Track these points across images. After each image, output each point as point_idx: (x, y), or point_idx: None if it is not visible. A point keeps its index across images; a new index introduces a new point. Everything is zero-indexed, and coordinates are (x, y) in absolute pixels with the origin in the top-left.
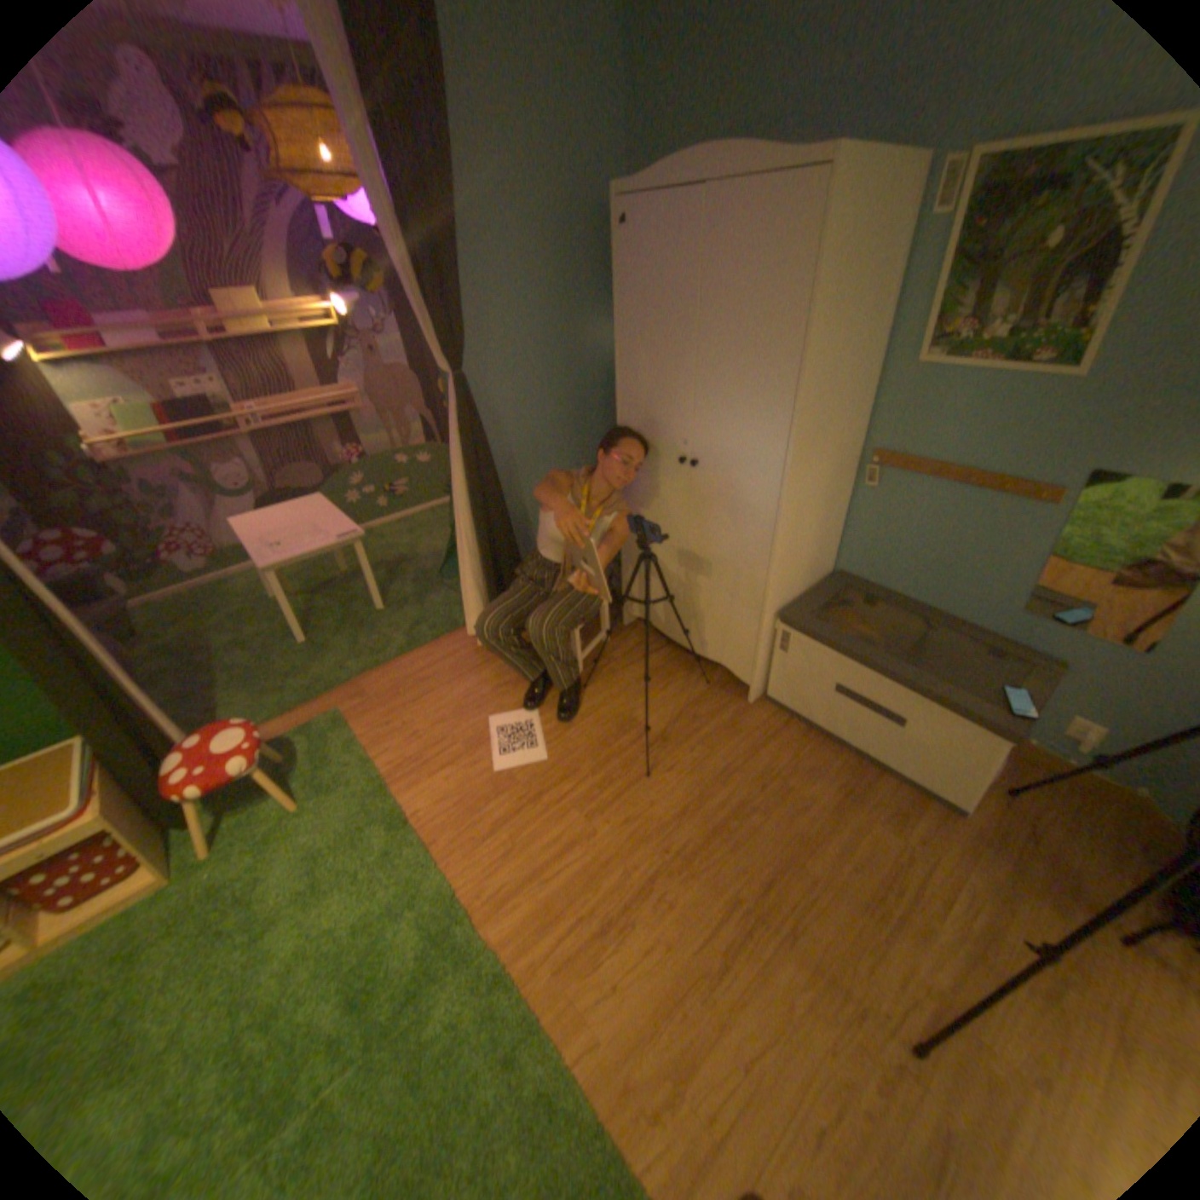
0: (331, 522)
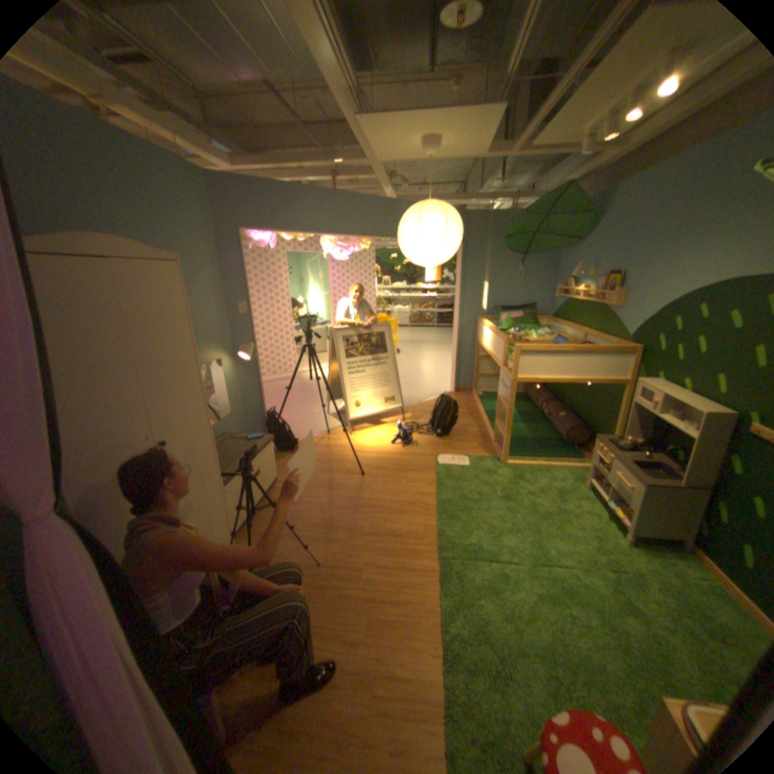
0: None
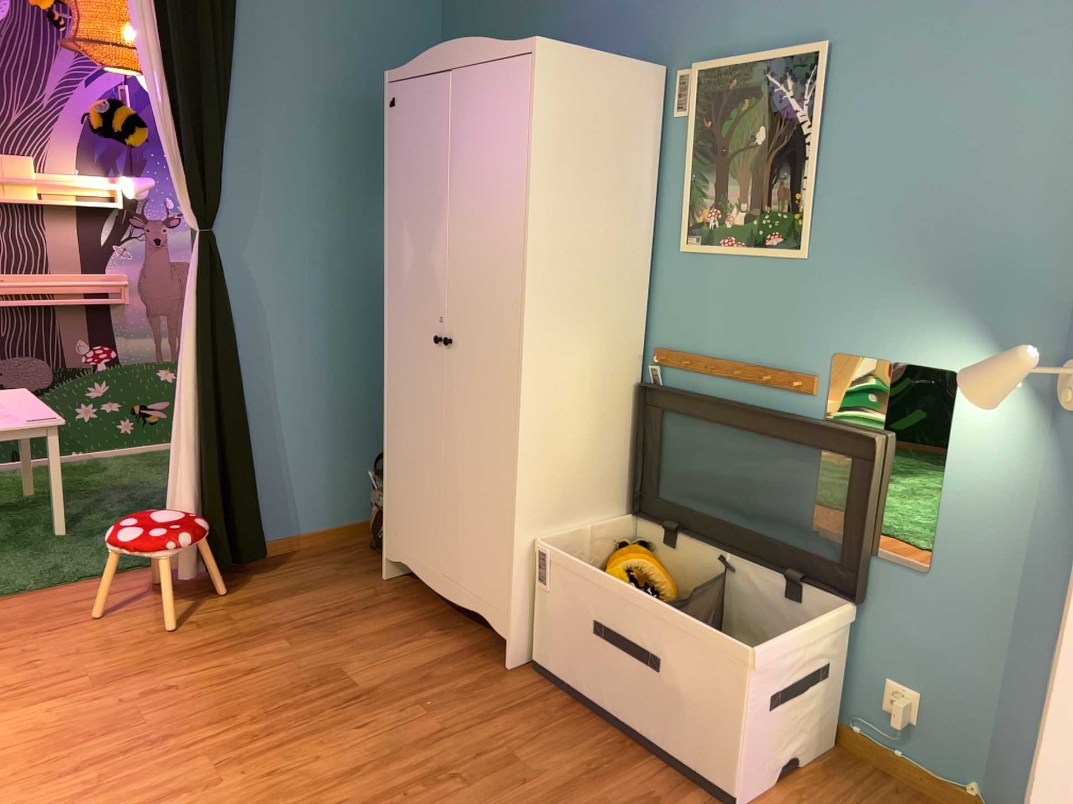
0: (31, 409)
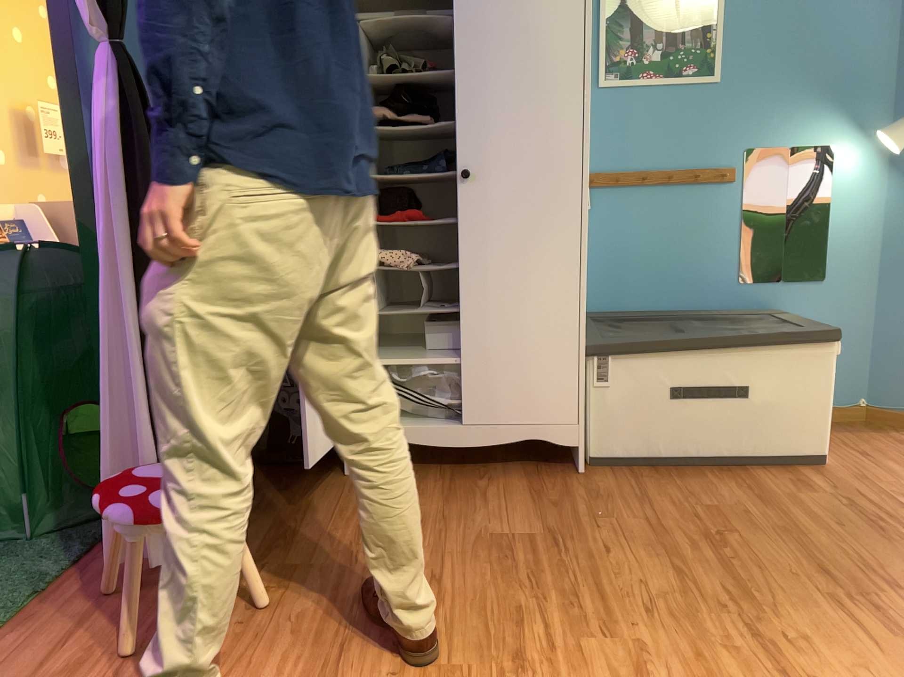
0: None
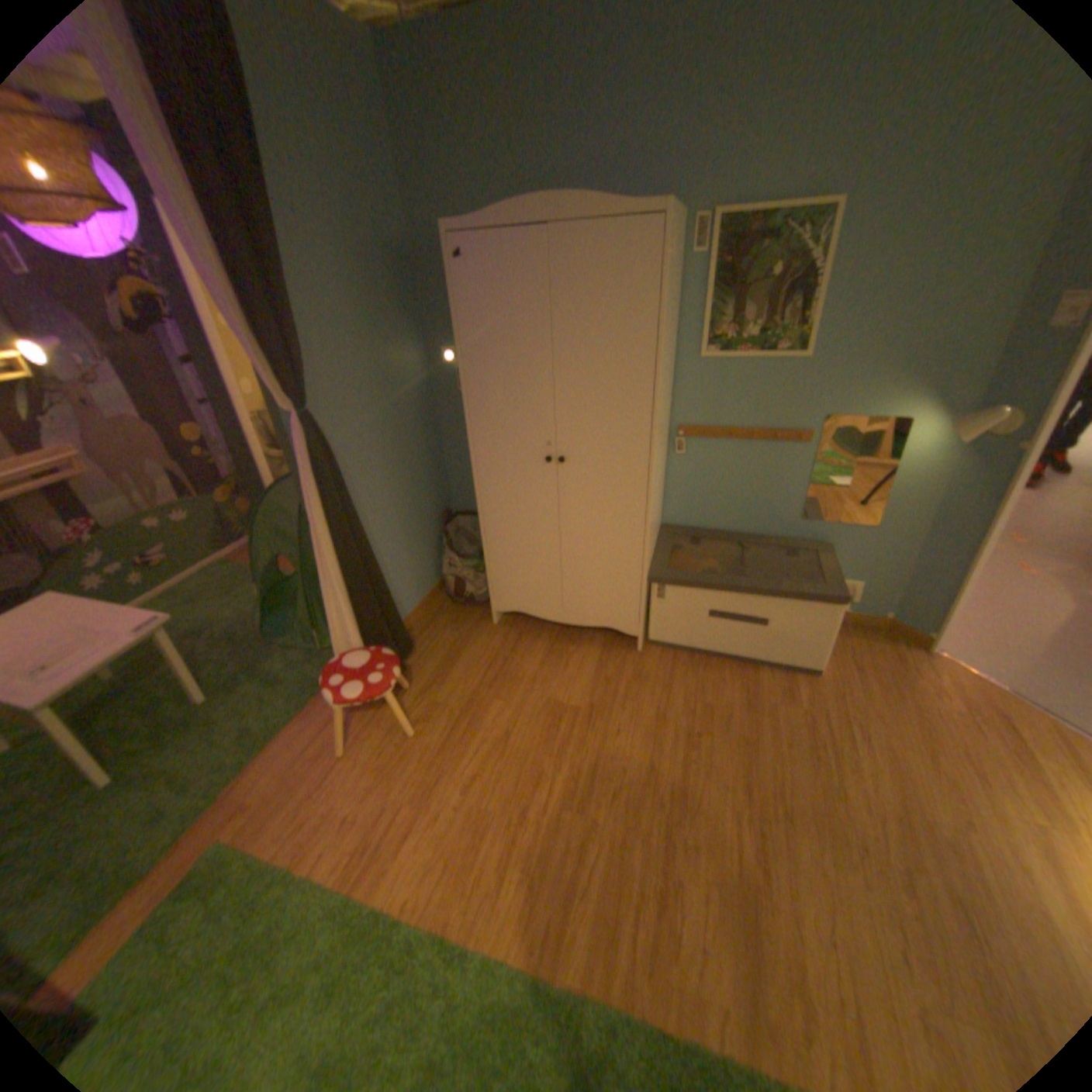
0: (107, 615)
